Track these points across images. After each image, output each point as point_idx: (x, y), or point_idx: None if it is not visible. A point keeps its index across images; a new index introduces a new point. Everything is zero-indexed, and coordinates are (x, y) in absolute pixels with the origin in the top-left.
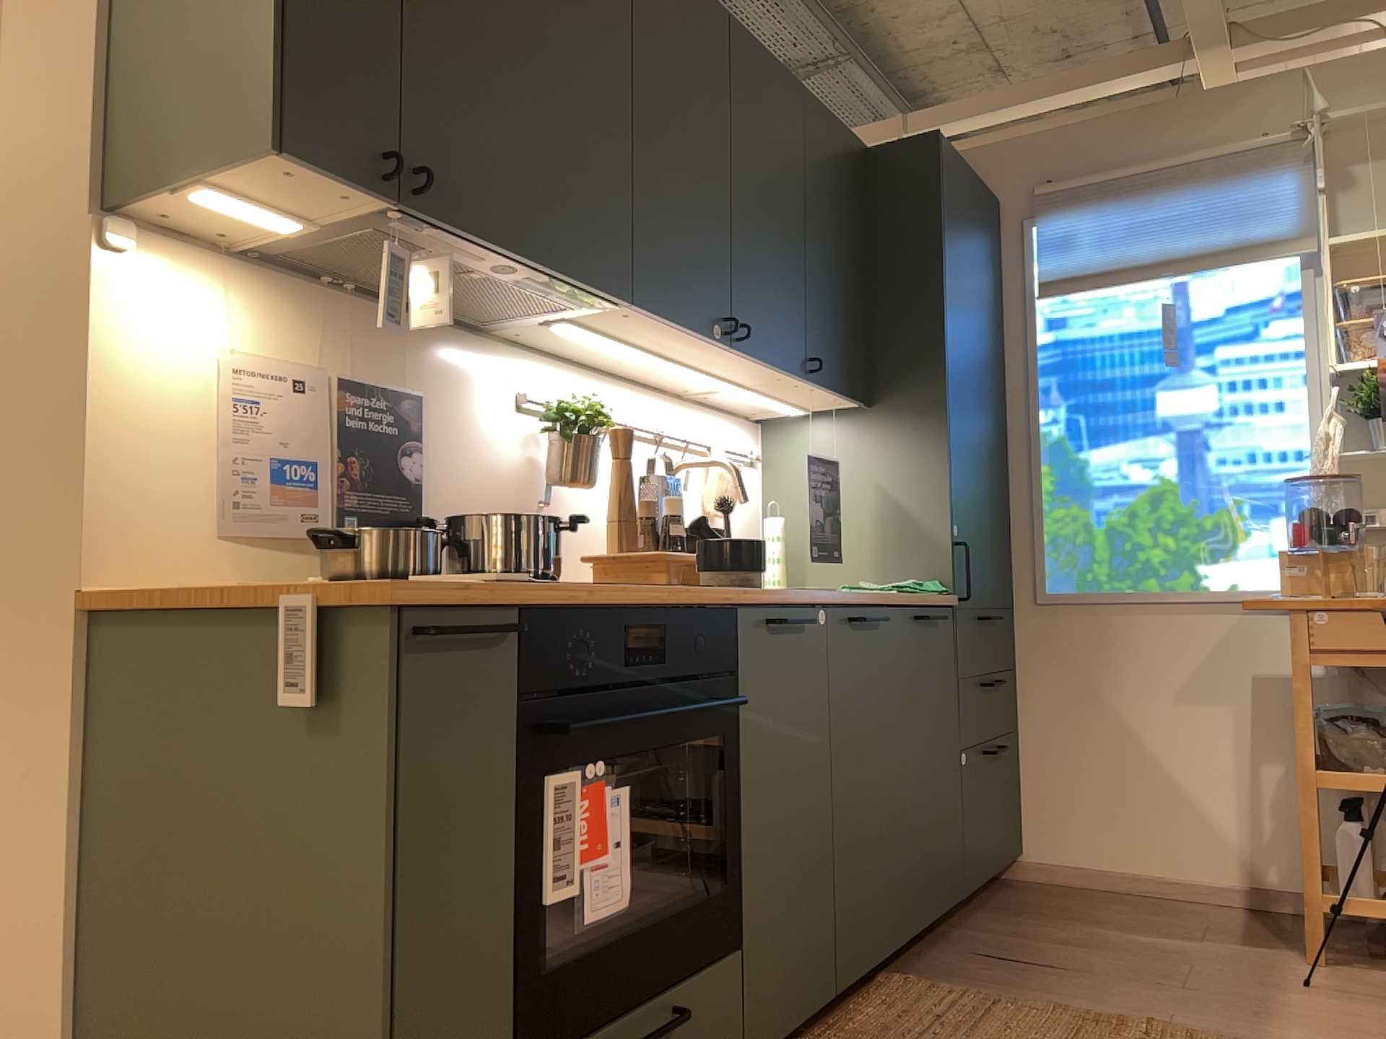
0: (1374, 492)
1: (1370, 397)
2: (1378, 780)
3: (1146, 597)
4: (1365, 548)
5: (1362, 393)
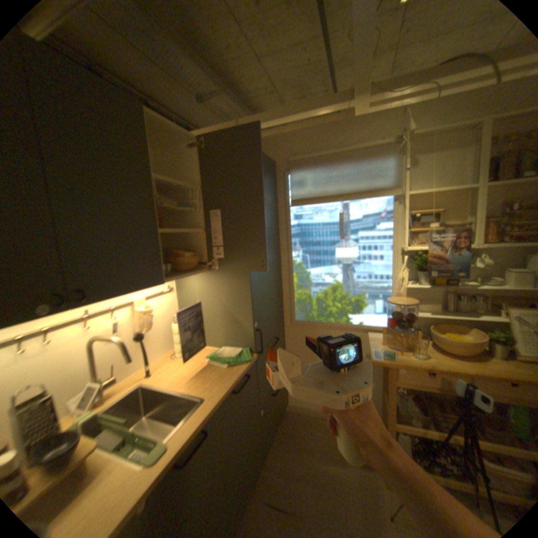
0: (415, 294)
1: (423, 264)
2: (420, 432)
3: (330, 325)
4: (419, 334)
5: (419, 262)
